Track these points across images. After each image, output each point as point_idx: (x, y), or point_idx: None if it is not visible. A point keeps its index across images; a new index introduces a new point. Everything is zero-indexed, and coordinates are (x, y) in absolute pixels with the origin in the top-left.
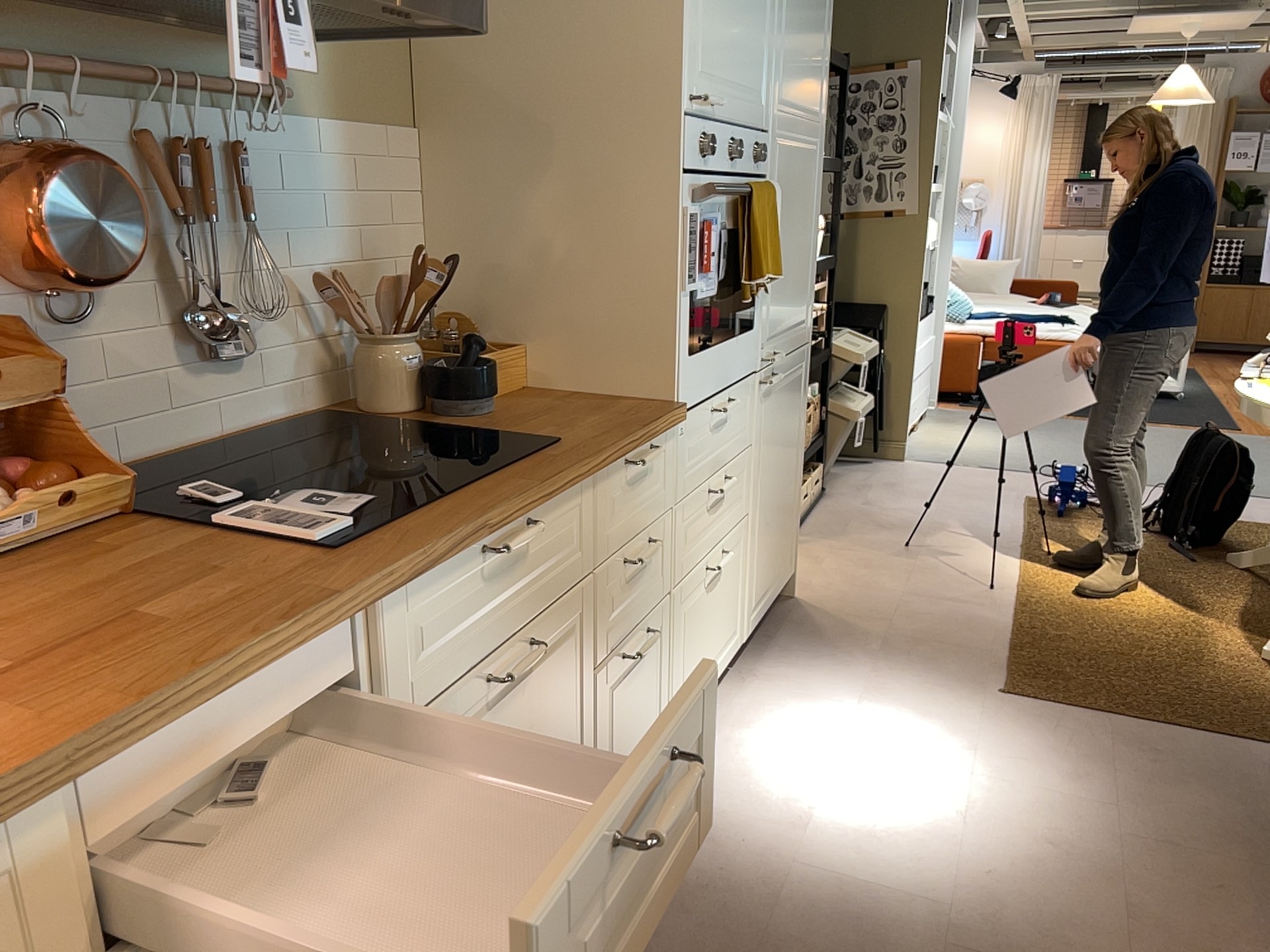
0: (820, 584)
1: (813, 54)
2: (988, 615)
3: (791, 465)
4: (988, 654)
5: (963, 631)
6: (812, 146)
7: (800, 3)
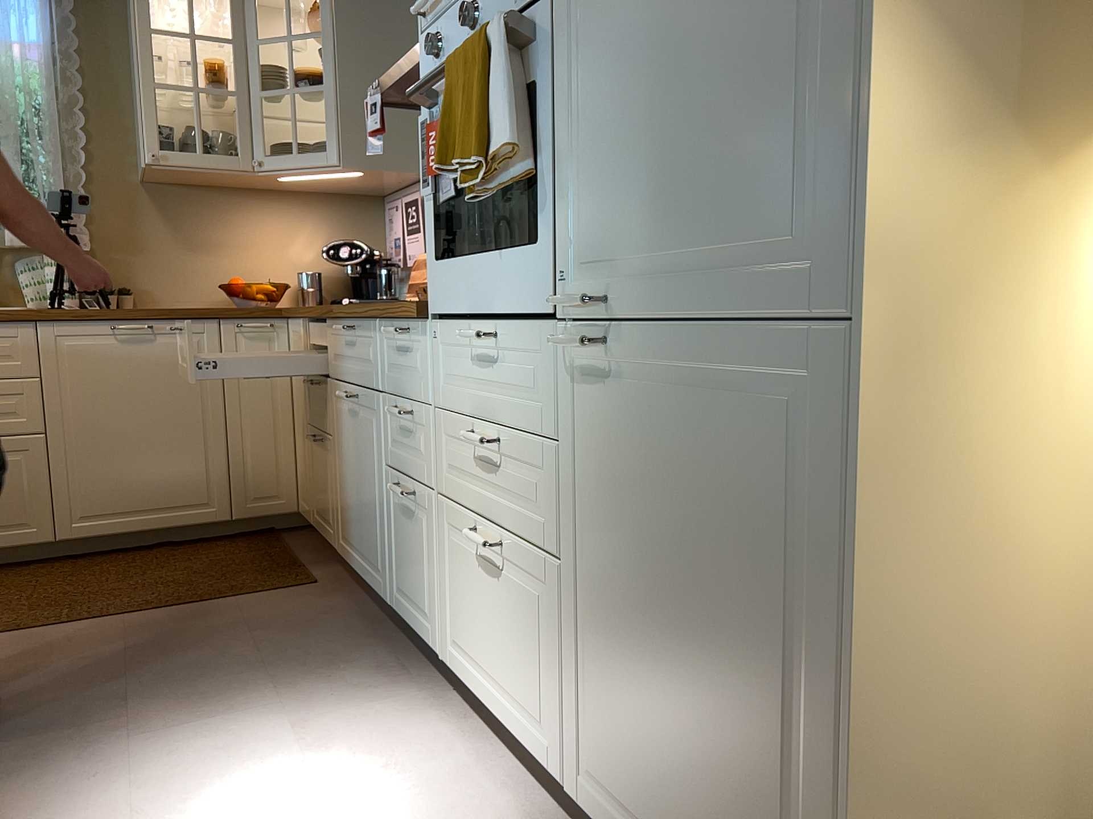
0: None
1: None
2: None
3: (747, 648)
4: None
5: None
6: None
7: None
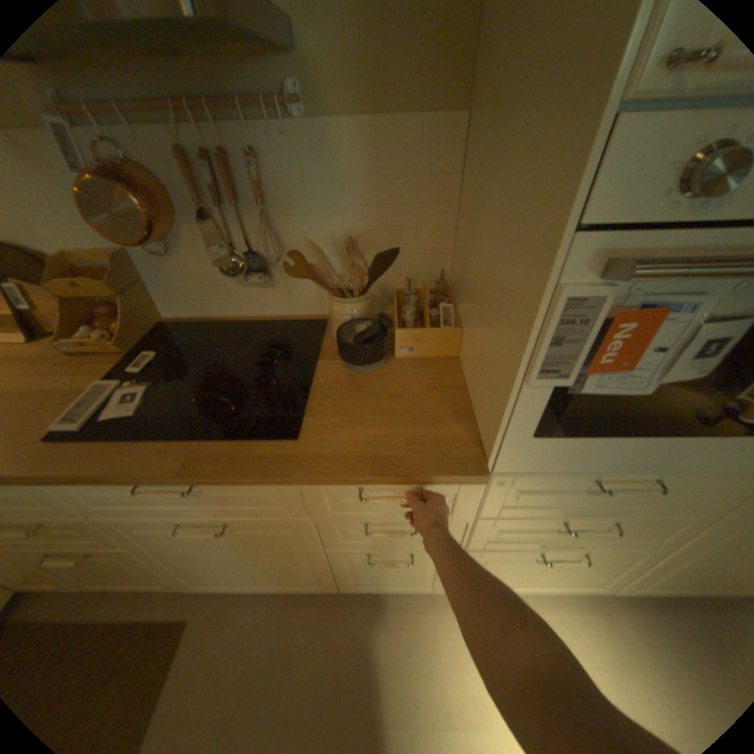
0: None
1: None
2: None
3: None
4: None
5: None
6: None
7: None
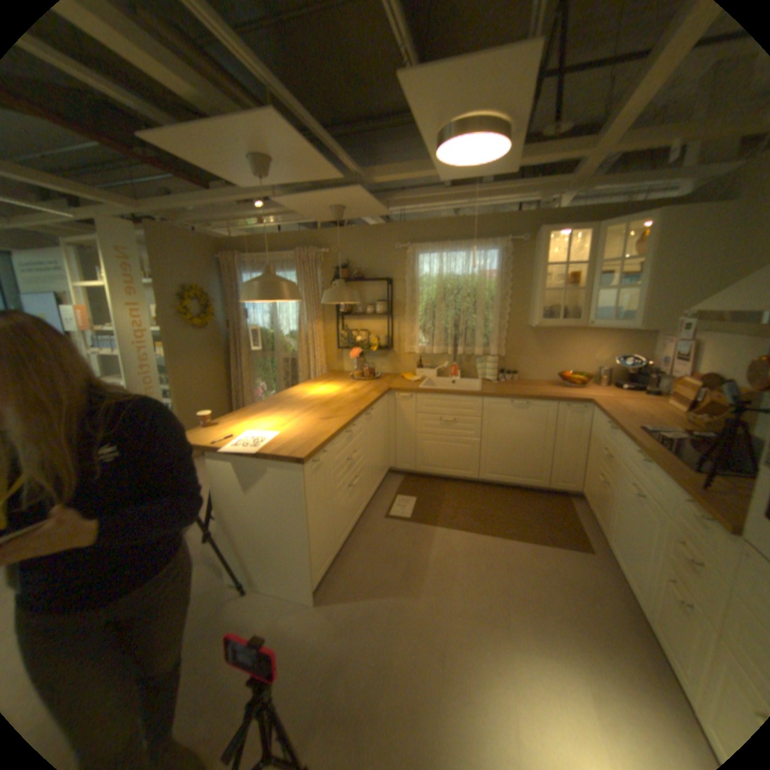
0: None
1: None
2: None
3: None
4: None
5: None
6: None
7: None
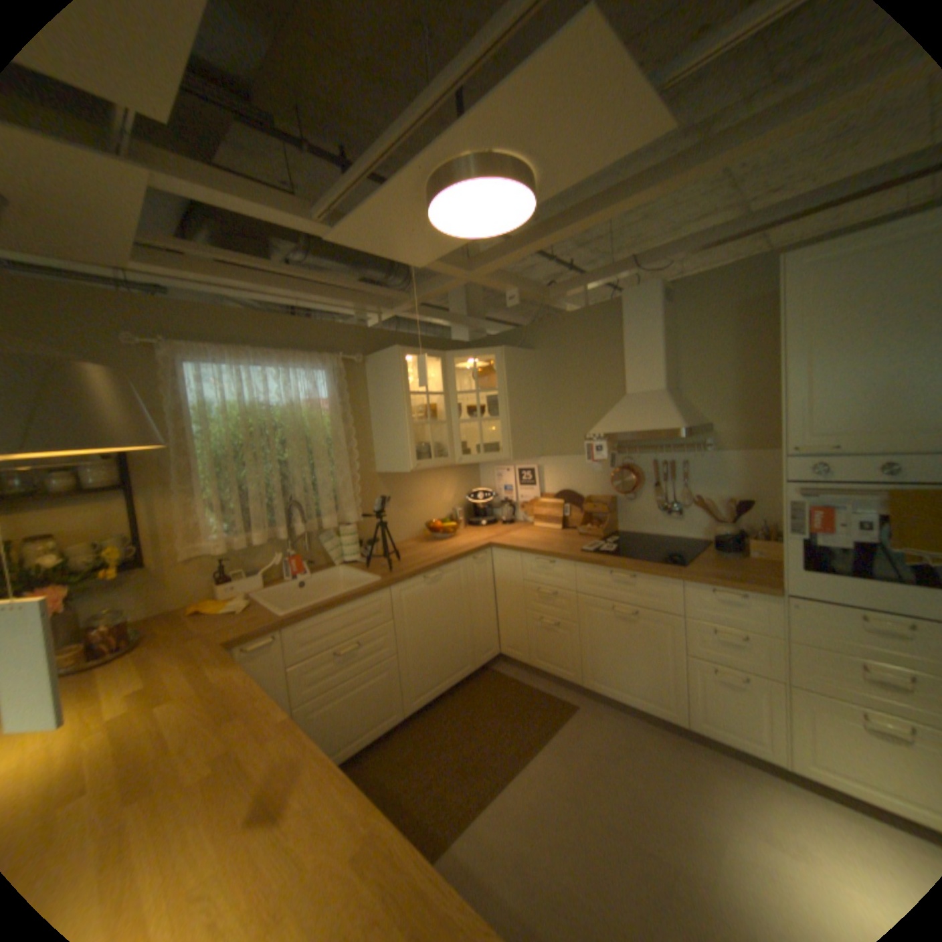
0: None
1: None
2: None
3: None
4: None
5: None
6: None
7: None
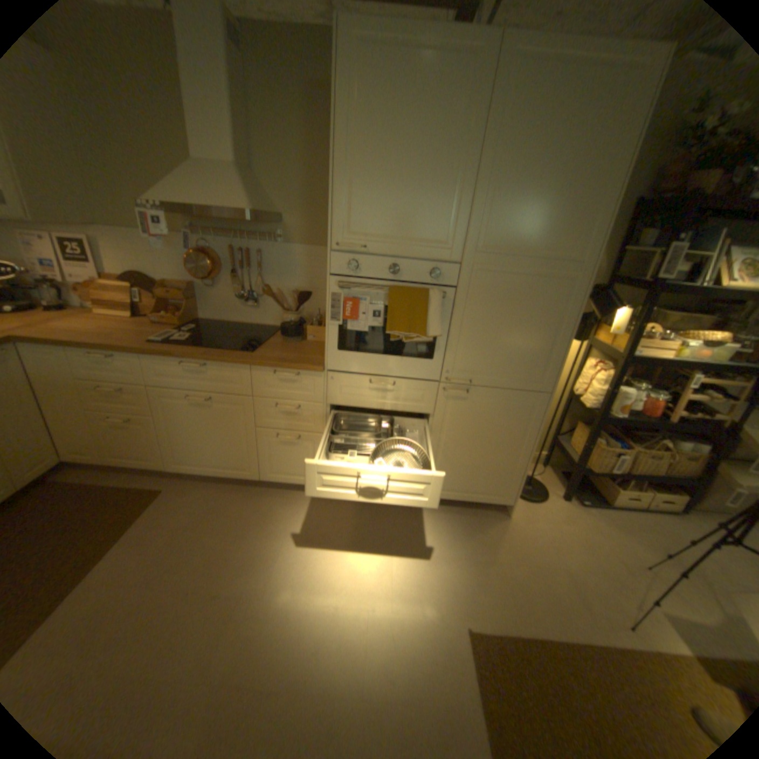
0: (536, 527)
1: (559, 215)
2: (581, 627)
3: (502, 447)
4: (517, 625)
5: (539, 609)
6: (559, 275)
7: (526, 184)
